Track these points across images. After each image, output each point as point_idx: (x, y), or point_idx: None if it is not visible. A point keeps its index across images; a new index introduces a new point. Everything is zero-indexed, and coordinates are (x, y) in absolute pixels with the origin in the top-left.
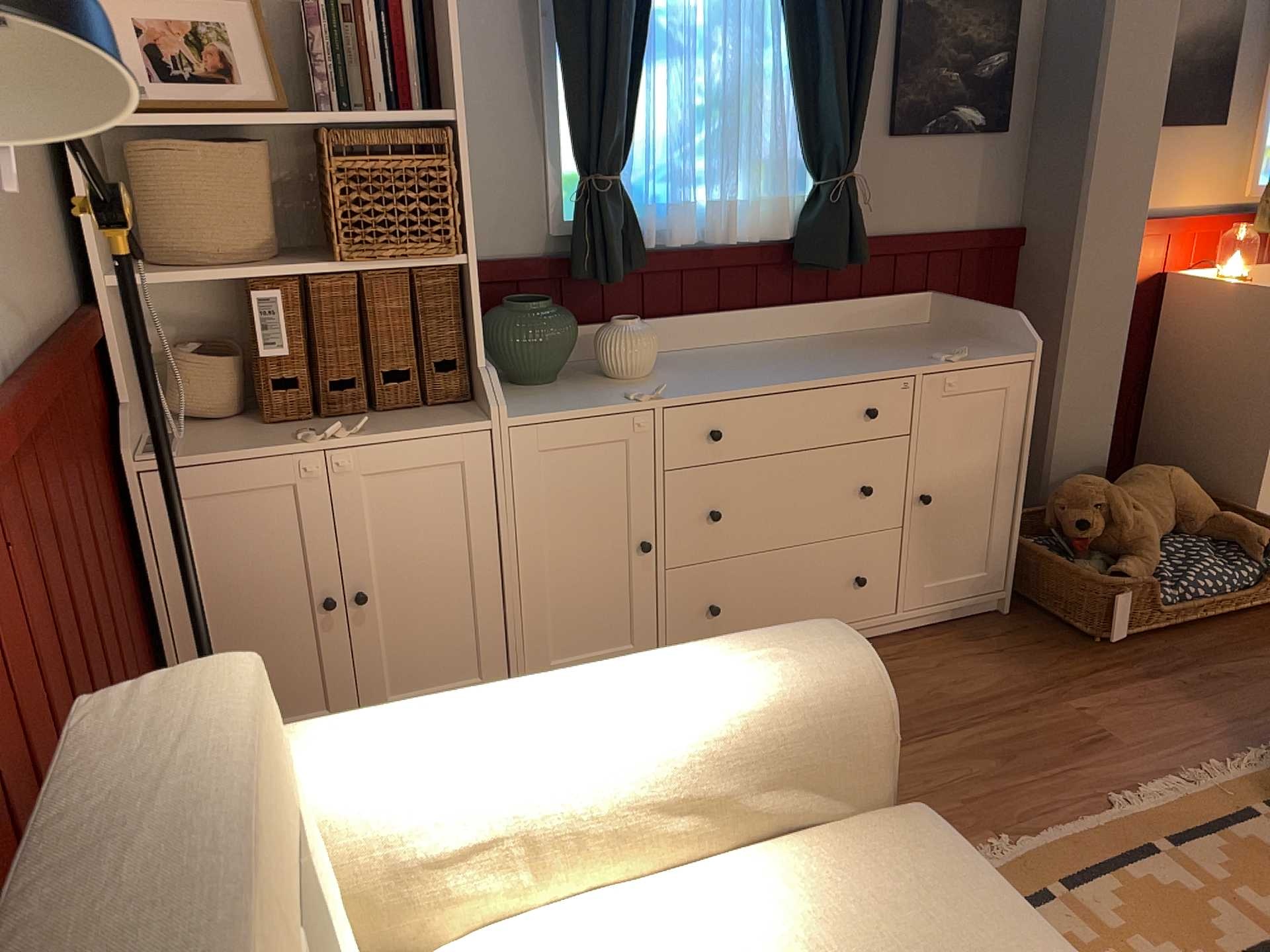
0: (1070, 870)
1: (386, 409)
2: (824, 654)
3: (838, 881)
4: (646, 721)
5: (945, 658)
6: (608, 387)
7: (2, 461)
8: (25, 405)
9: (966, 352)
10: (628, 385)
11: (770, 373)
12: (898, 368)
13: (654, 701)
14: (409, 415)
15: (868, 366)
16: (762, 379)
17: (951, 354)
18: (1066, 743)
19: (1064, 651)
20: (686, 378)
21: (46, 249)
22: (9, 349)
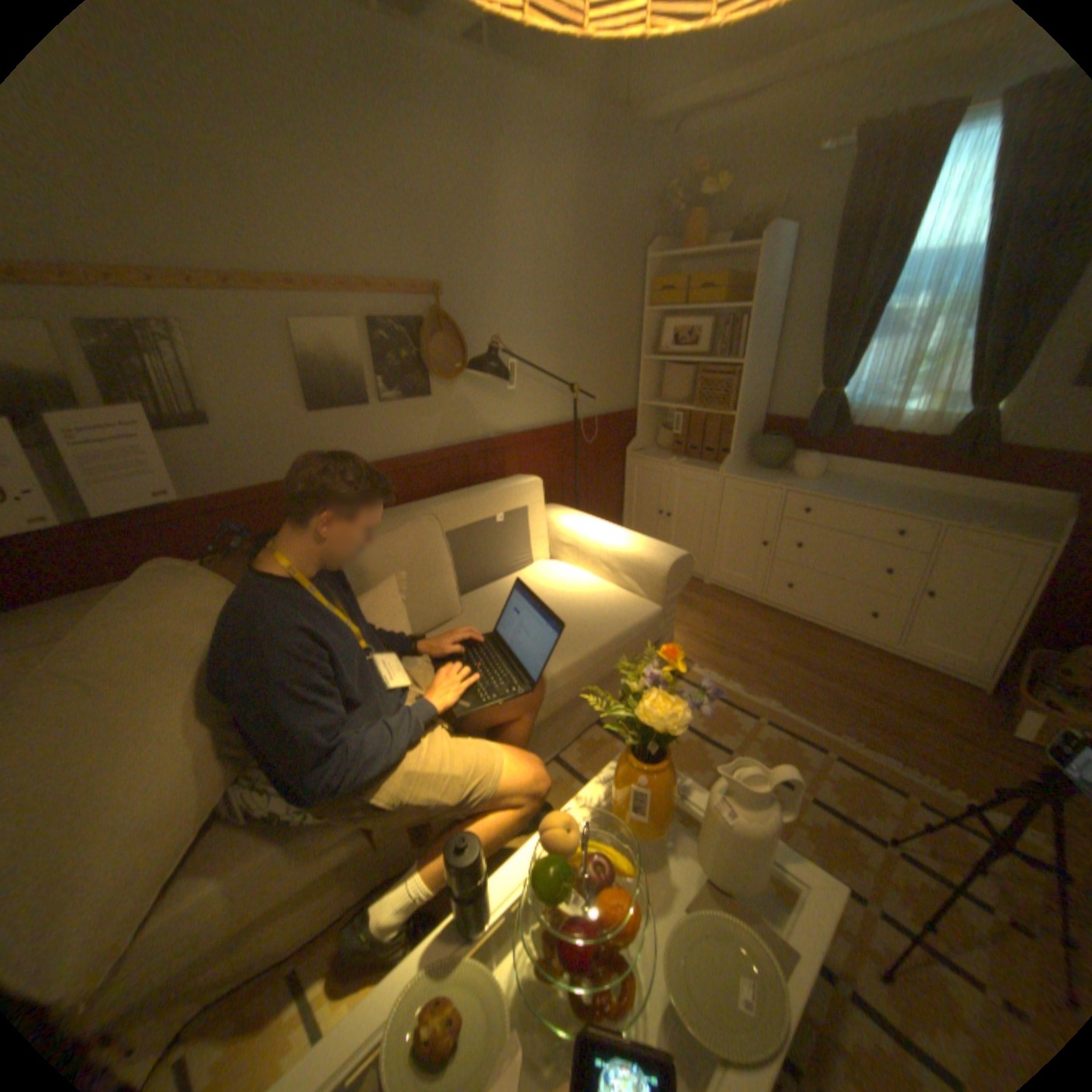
0: (783, 725)
1: (704, 461)
2: (665, 554)
3: (618, 598)
4: (612, 541)
5: (903, 676)
6: (784, 478)
7: (561, 438)
8: (571, 428)
9: (994, 524)
10: (794, 480)
11: (864, 496)
12: (935, 517)
13: (619, 539)
14: (707, 464)
15: (924, 511)
16: (850, 496)
17: (997, 525)
18: (883, 724)
19: (983, 721)
20: (823, 485)
21: (620, 392)
22: (582, 416)
